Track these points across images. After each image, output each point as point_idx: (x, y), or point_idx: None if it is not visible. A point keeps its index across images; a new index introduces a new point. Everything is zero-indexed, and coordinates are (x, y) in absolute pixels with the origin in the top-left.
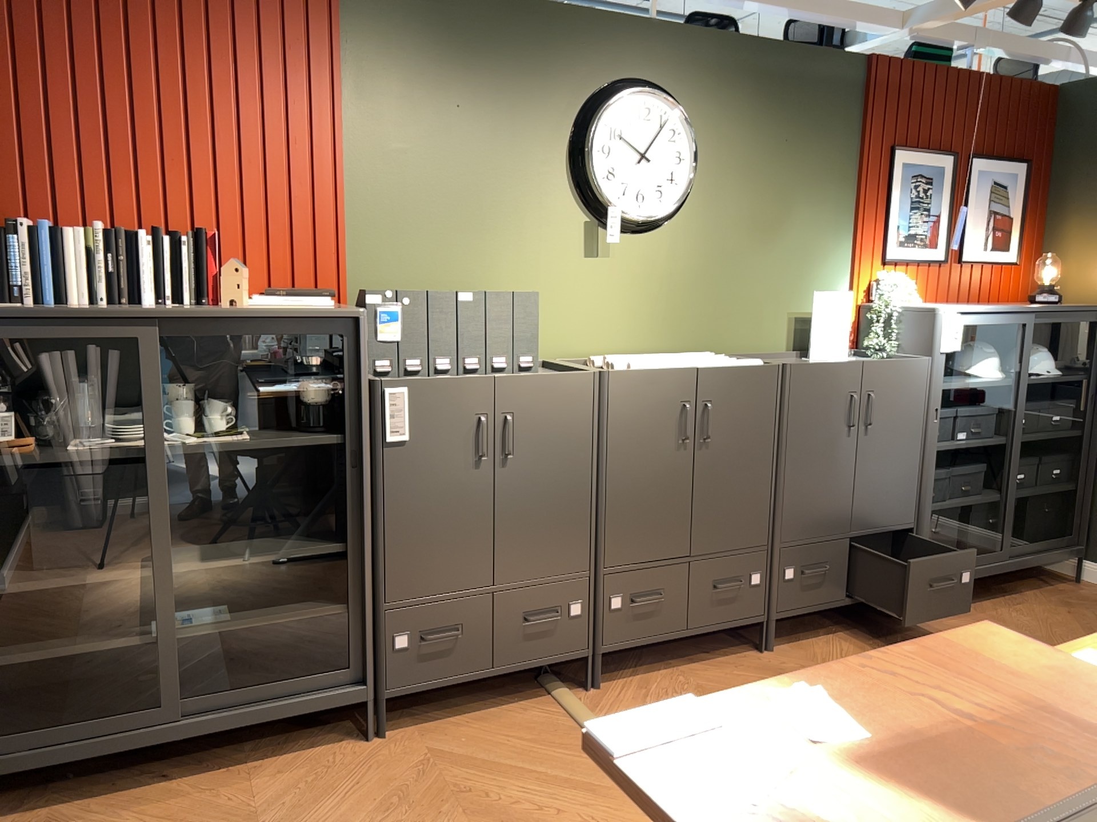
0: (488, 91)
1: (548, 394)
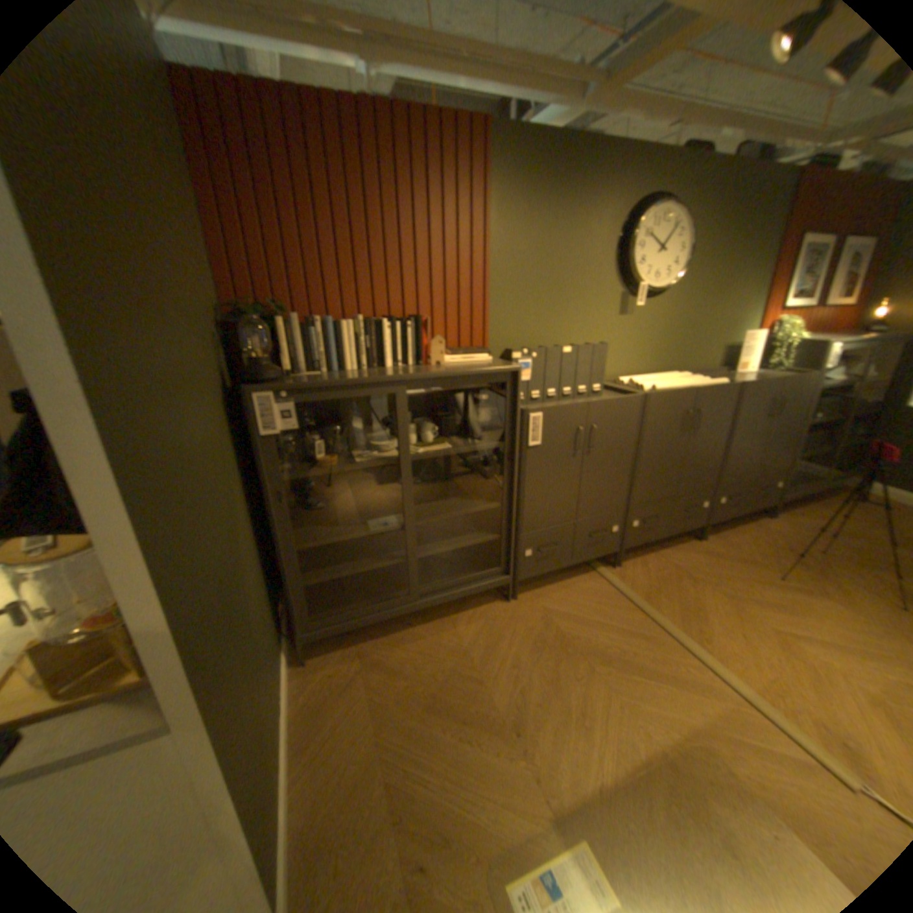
0: (574, 205)
1: (616, 409)
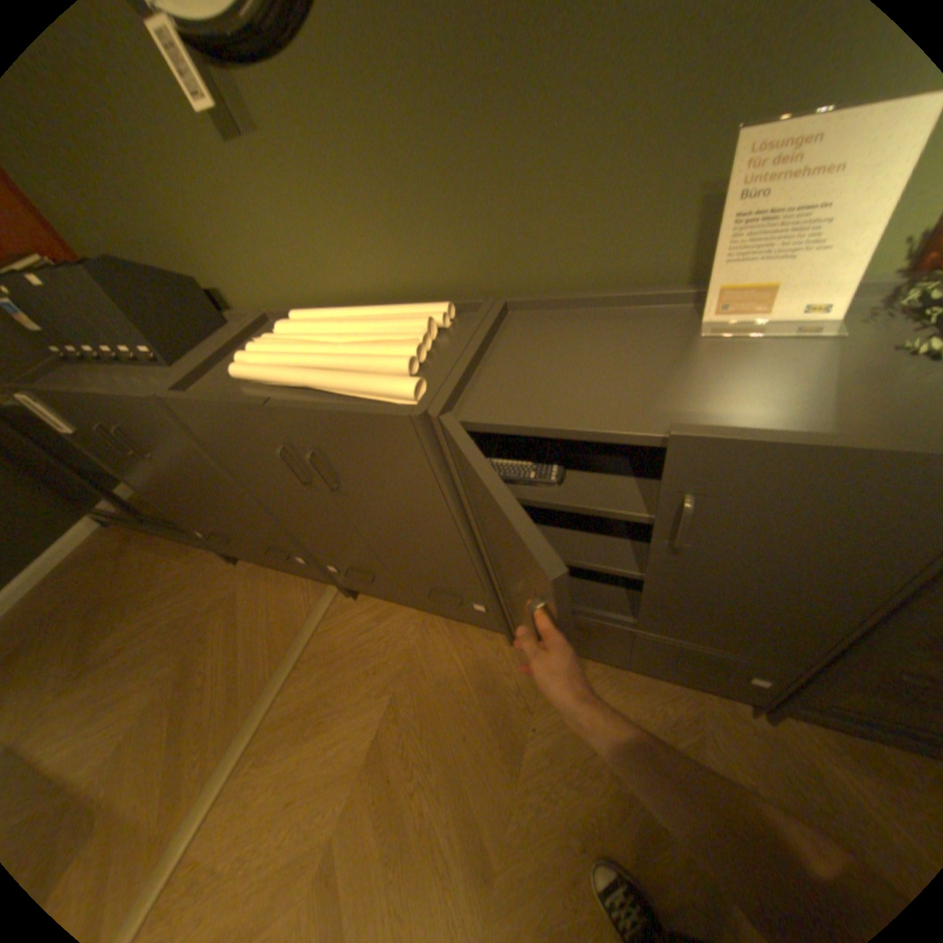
0: None
1: (126, 413)
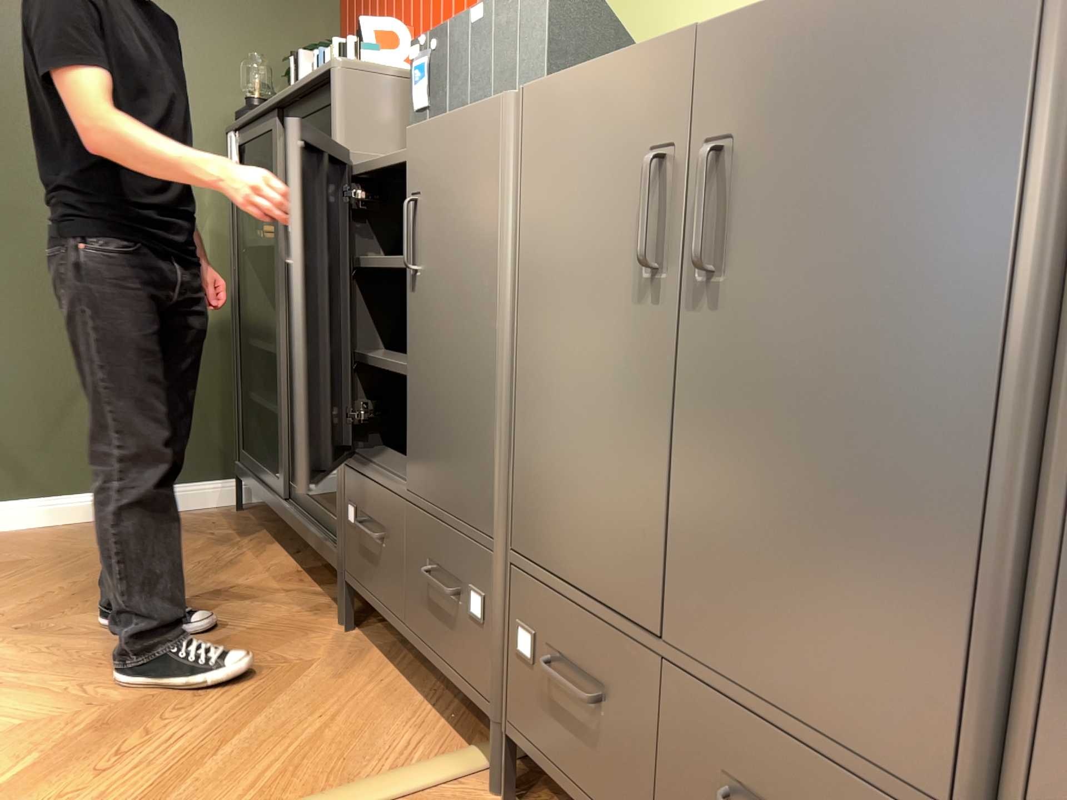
0: None
1: (451, 153)
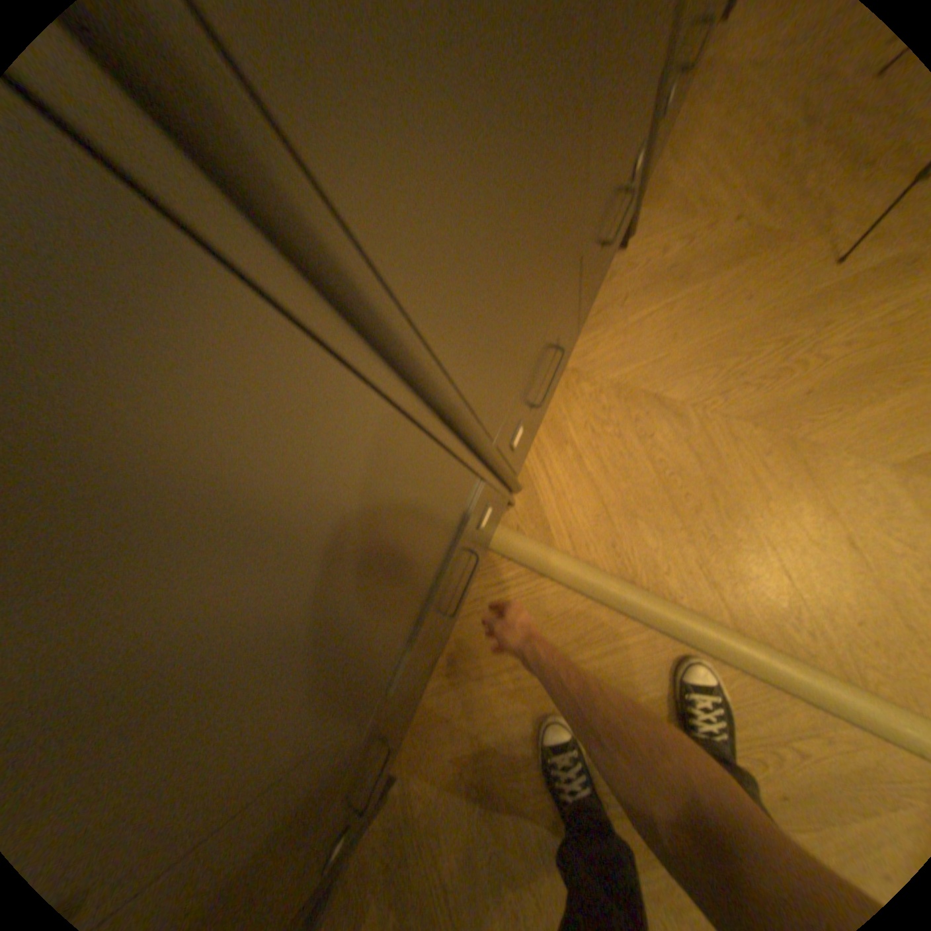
0: None
1: None
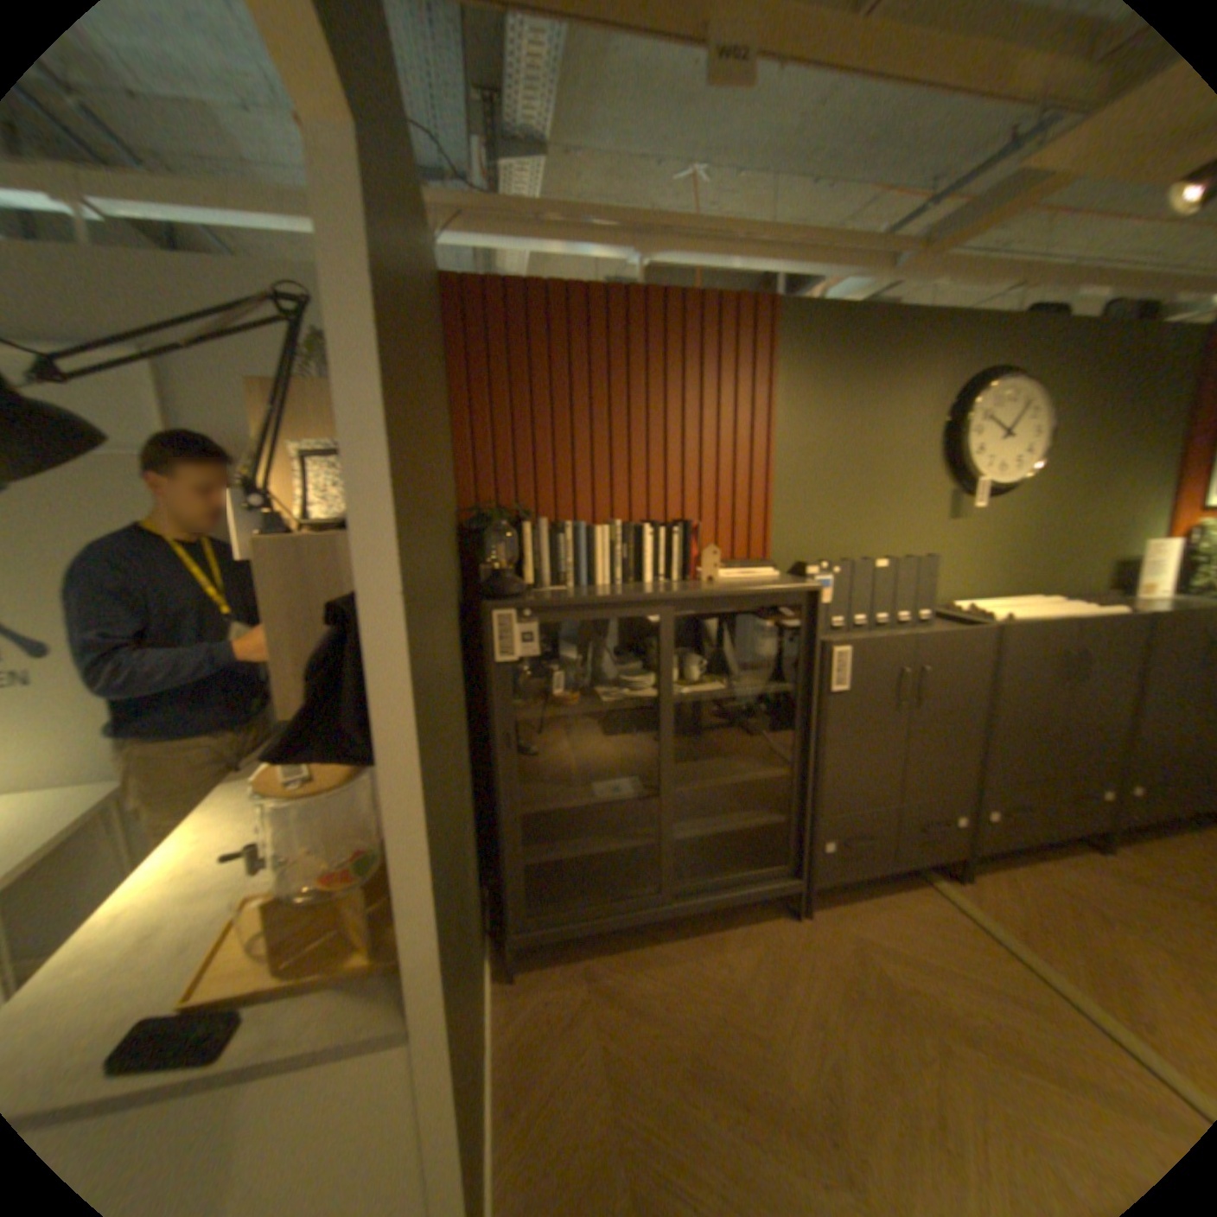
0: (884, 387)
1: (959, 646)
